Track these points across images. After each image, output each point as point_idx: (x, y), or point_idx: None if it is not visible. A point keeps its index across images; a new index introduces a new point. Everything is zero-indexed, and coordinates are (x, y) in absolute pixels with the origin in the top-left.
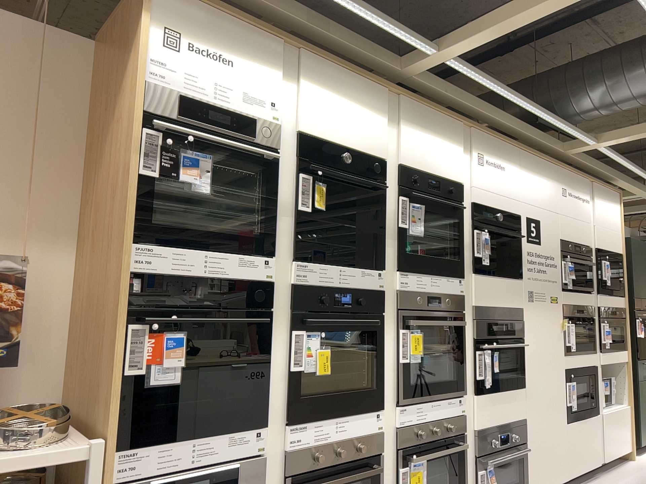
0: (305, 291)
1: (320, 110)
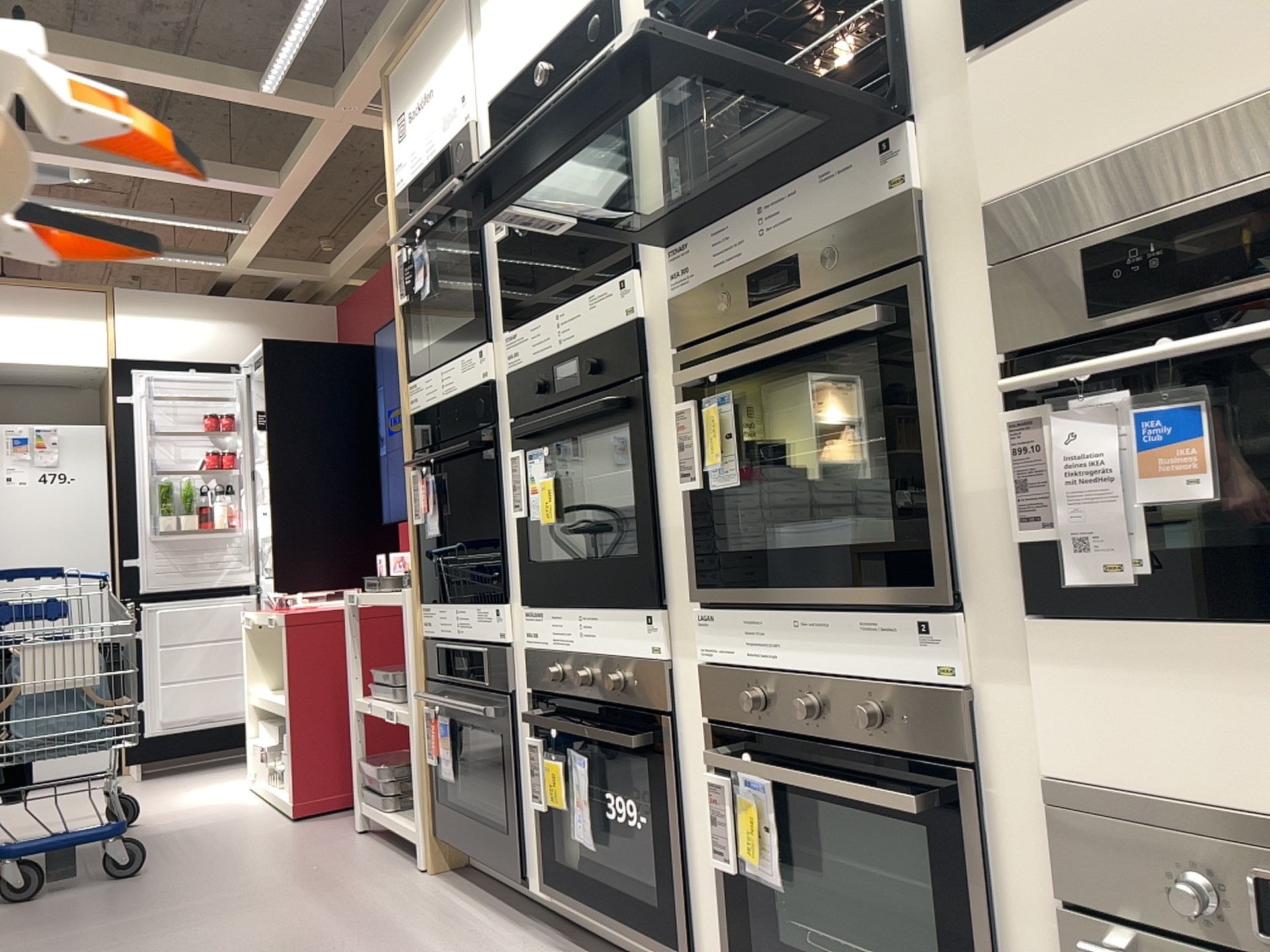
0: (517, 382)
1: (500, 25)
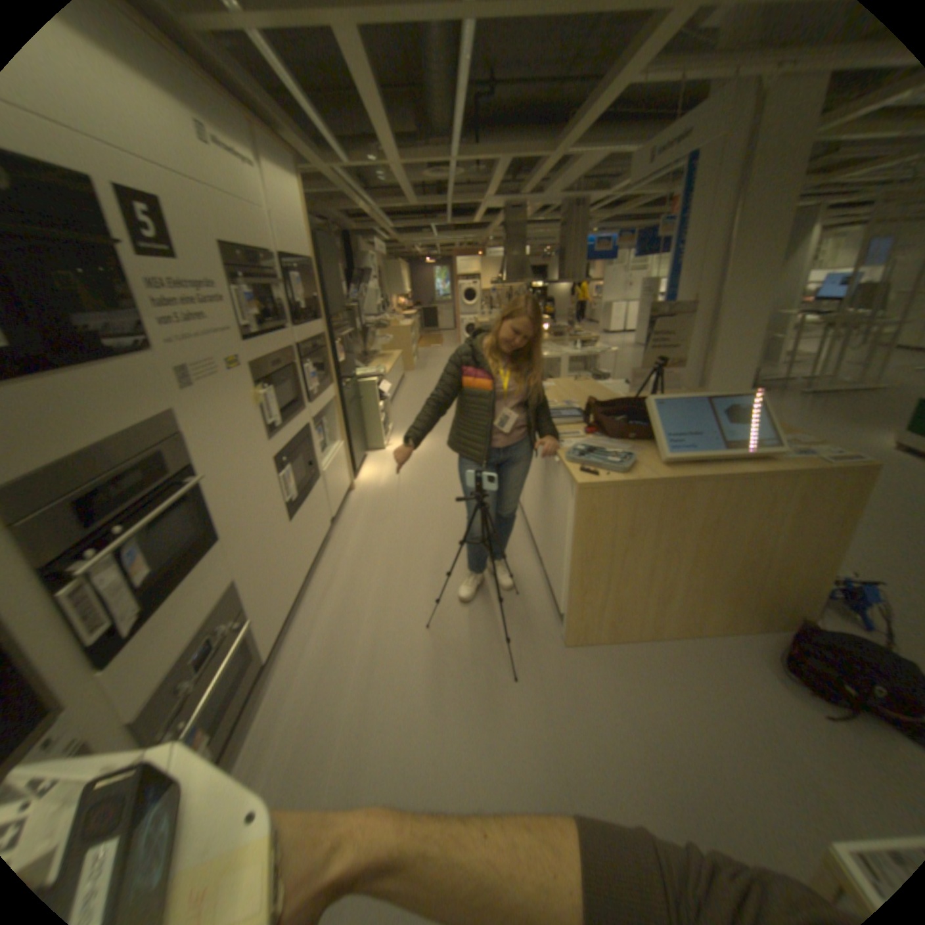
0: None
1: None
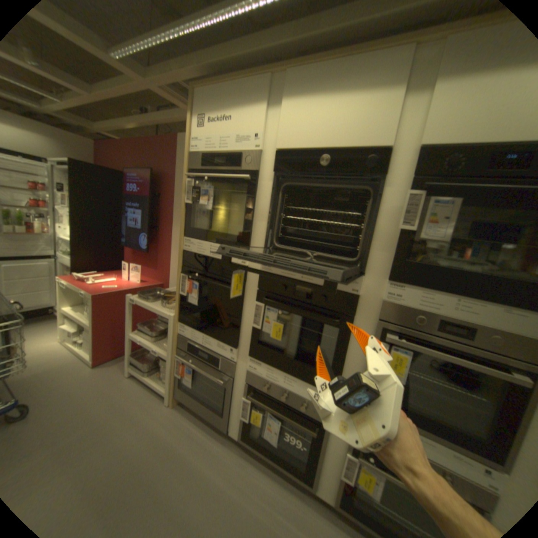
0: (268, 279)
1: (298, 115)
